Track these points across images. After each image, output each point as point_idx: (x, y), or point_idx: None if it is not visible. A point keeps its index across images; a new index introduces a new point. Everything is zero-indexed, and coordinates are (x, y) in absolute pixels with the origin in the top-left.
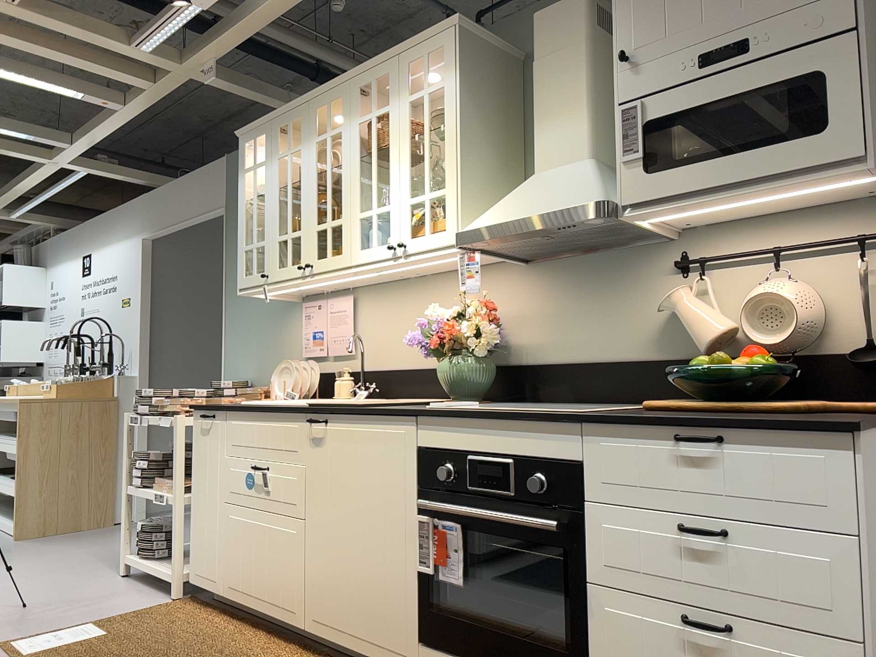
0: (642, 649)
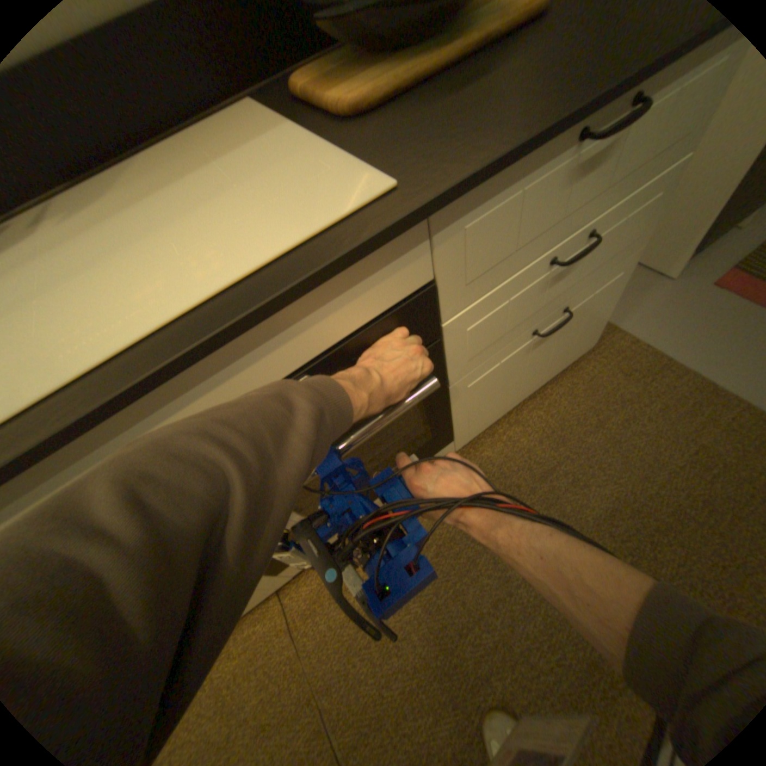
0: (495, 379)
